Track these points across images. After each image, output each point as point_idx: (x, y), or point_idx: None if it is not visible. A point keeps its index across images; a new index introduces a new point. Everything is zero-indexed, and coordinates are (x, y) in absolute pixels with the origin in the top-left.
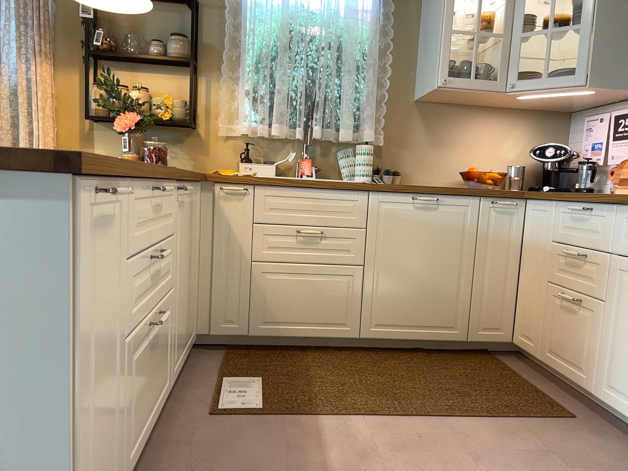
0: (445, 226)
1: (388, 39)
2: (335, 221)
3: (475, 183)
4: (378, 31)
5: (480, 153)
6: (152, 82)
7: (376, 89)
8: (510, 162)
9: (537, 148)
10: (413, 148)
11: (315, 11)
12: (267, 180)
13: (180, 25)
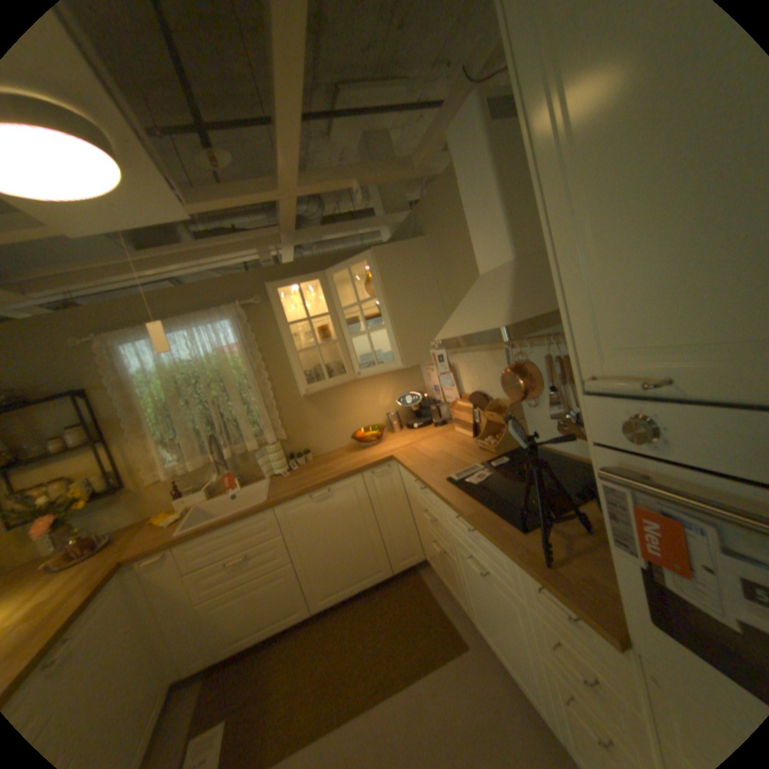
0: (343, 505)
1: (258, 361)
2: (252, 542)
3: (364, 443)
4: (248, 357)
5: (364, 410)
6: (66, 467)
7: (265, 398)
8: (388, 408)
9: (400, 398)
10: (312, 428)
11: (190, 359)
12: (179, 539)
13: (73, 412)
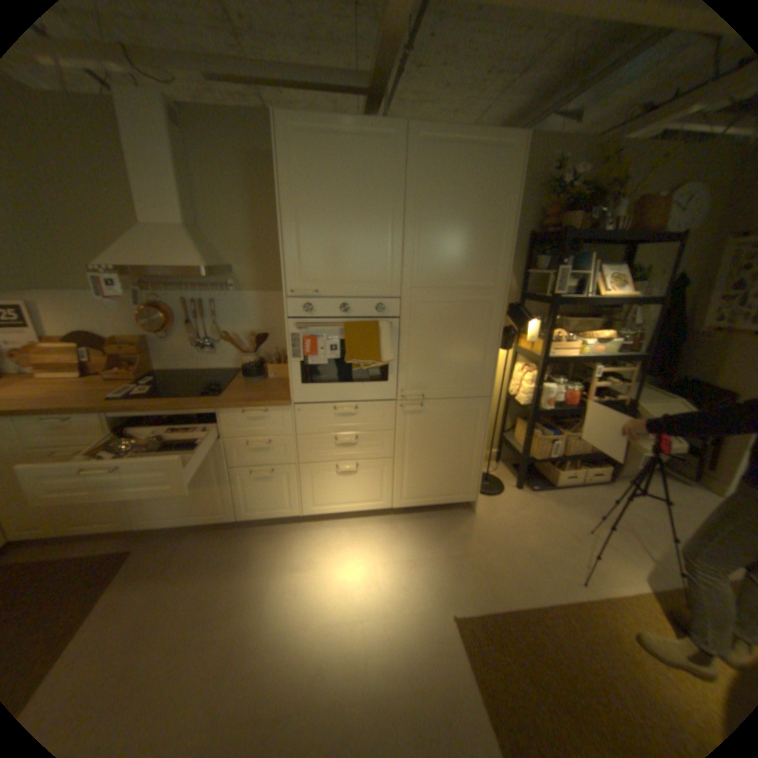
0: None
1: None
2: None
3: None
4: None
5: None
6: None
7: None
8: None
9: None
10: None
11: None
12: None
13: None
